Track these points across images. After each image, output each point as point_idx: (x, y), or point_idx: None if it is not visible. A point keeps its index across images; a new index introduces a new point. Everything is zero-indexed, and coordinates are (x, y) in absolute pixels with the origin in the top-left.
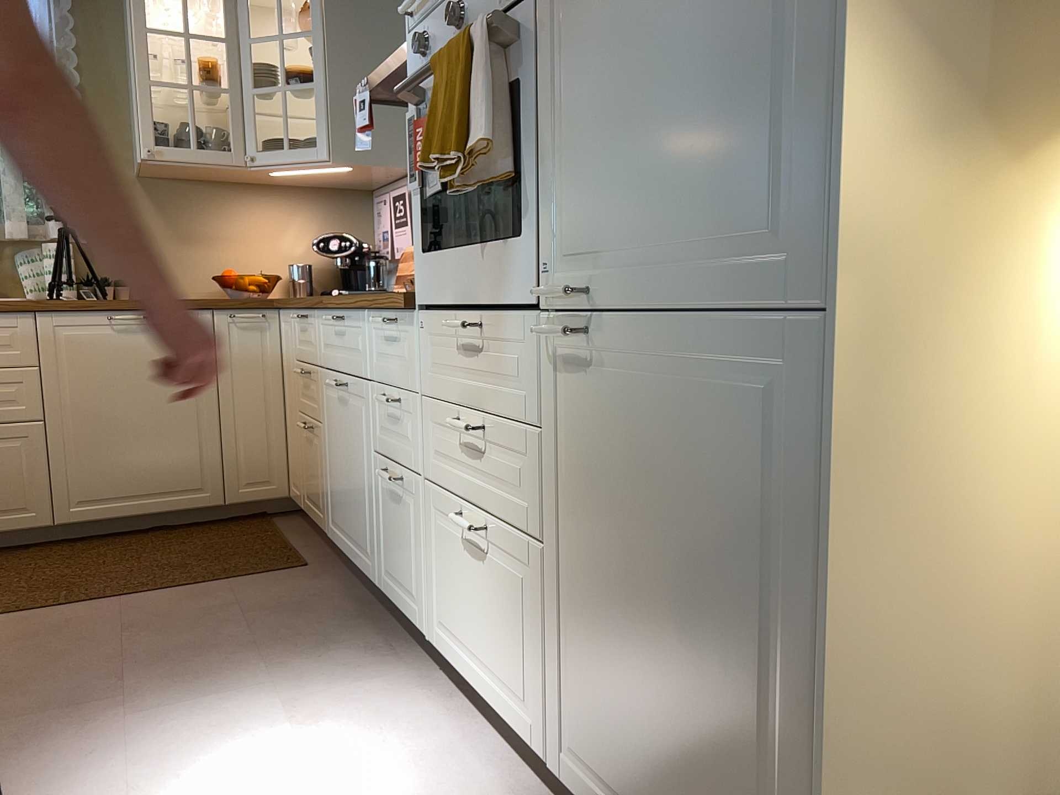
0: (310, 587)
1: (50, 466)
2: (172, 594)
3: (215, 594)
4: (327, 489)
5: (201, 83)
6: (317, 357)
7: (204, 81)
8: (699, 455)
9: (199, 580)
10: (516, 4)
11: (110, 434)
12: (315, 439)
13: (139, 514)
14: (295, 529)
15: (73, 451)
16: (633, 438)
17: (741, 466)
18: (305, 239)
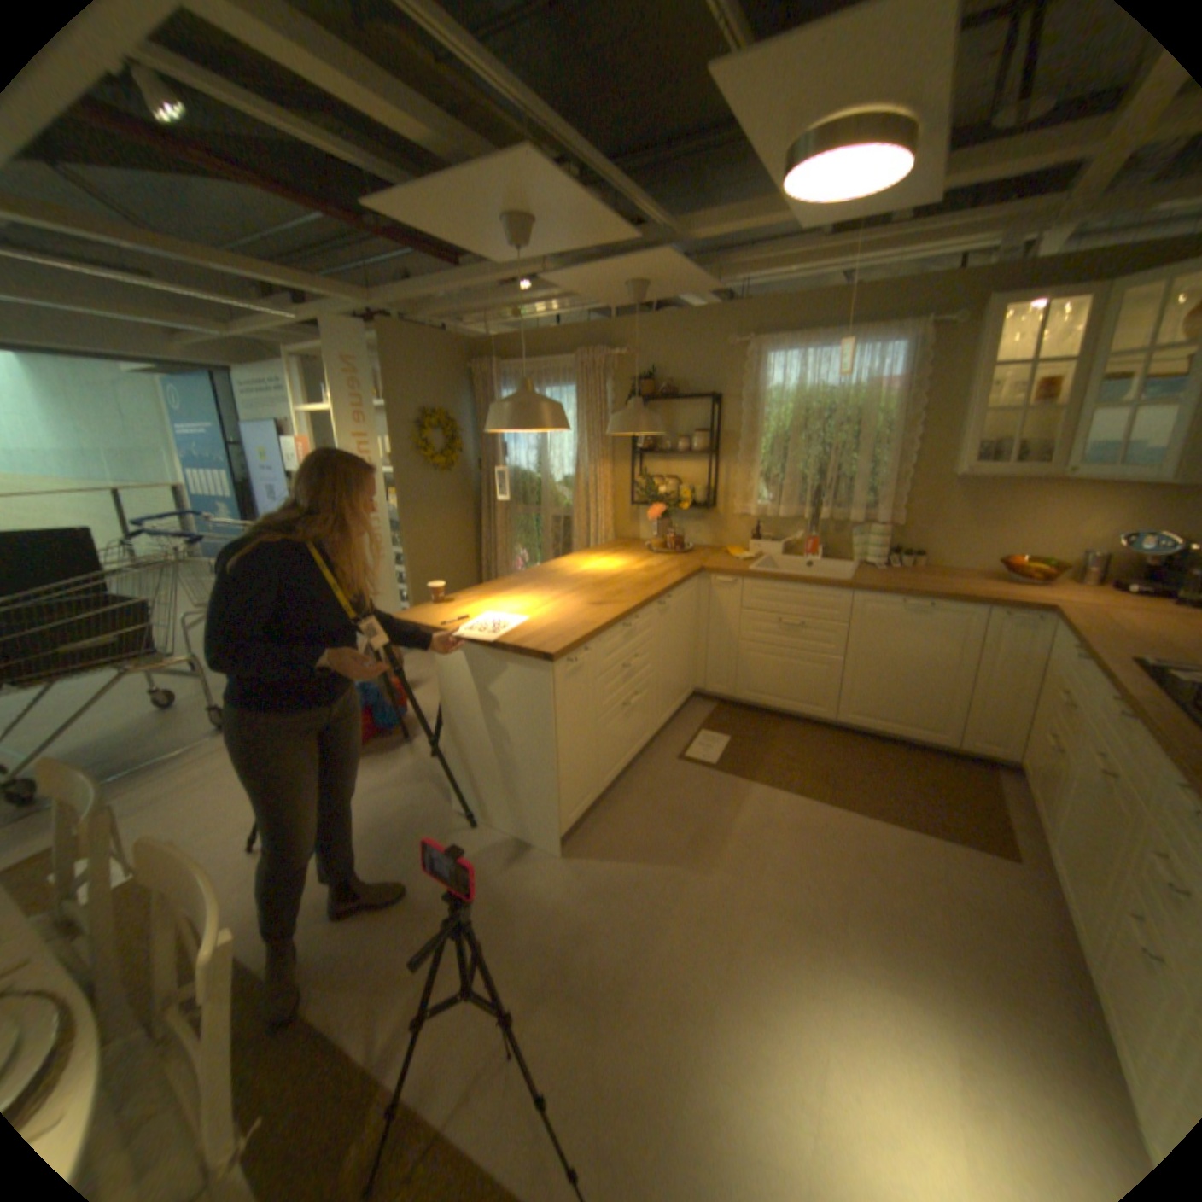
0: (1017, 898)
1: (841, 685)
2: (898, 834)
3: (931, 855)
4: (1061, 819)
5: (1037, 399)
6: (1089, 707)
7: (1040, 397)
8: None
9: (921, 829)
10: None
11: (885, 678)
12: (1062, 764)
13: (892, 734)
14: (1019, 801)
15: (857, 681)
16: None
17: None
18: (1114, 526)
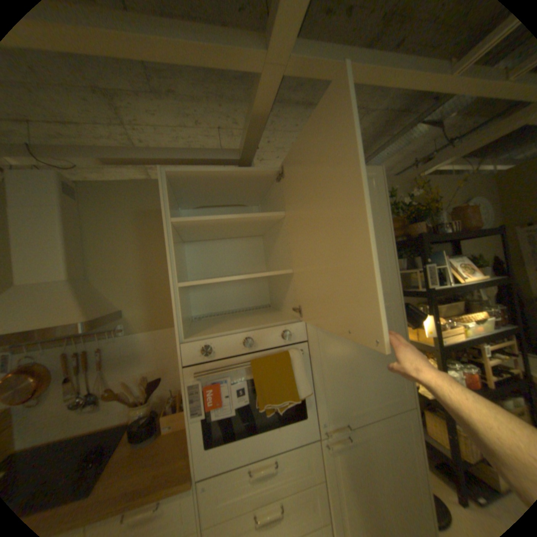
0: None
1: None
2: None
3: None
4: None
5: None
6: None
7: None
8: (389, 452)
9: None
10: (291, 344)
11: None
12: None
13: None
14: None
15: None
16: (367, 460)
17: (400, 447)
18: None
